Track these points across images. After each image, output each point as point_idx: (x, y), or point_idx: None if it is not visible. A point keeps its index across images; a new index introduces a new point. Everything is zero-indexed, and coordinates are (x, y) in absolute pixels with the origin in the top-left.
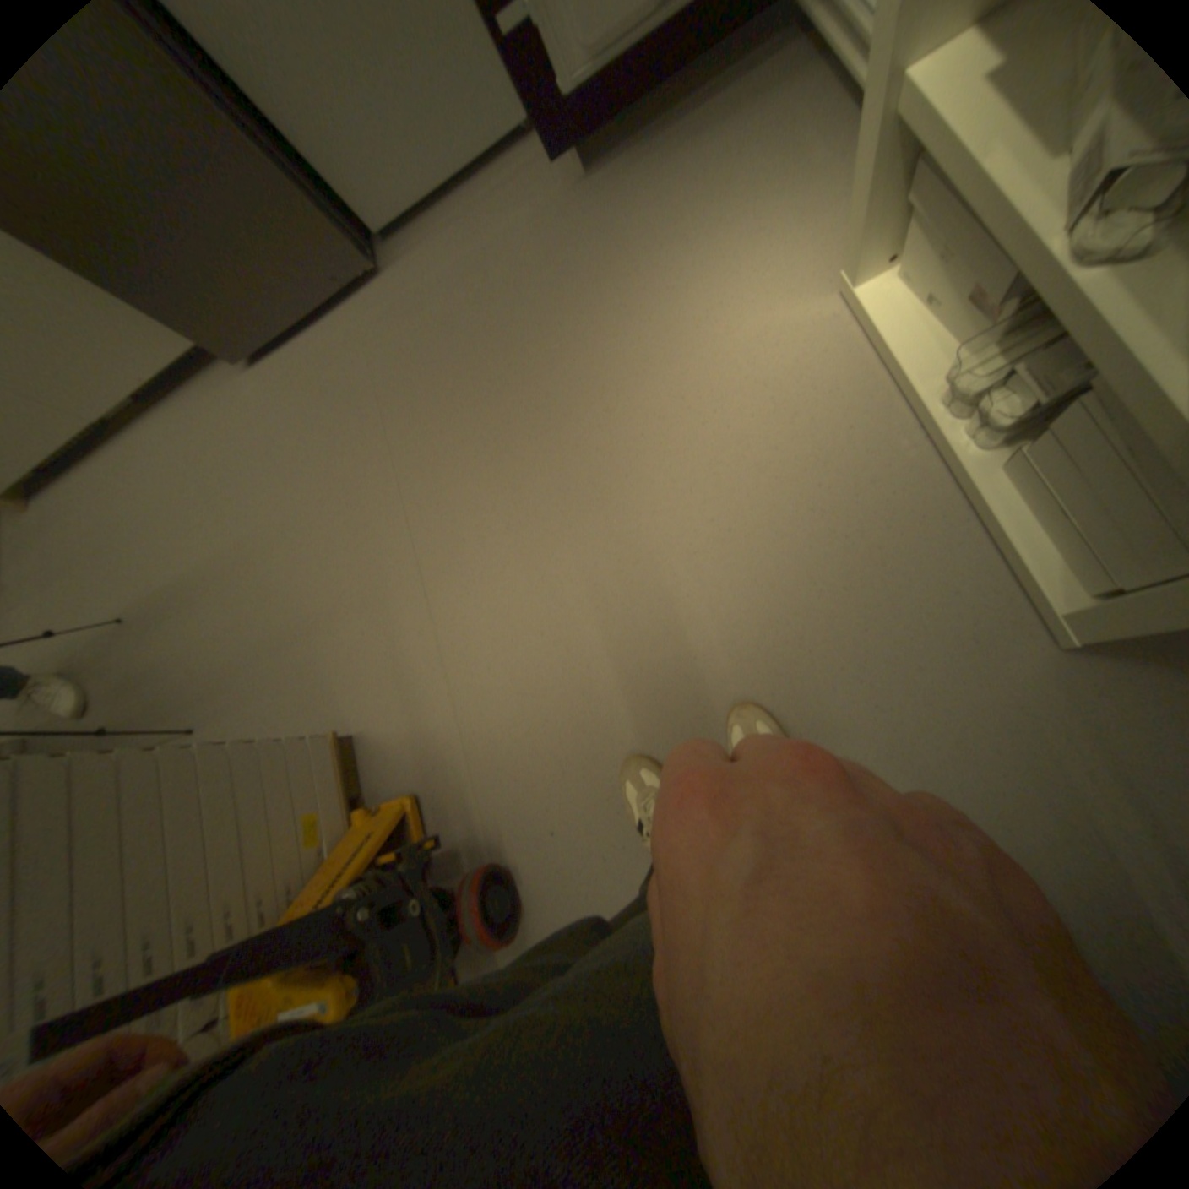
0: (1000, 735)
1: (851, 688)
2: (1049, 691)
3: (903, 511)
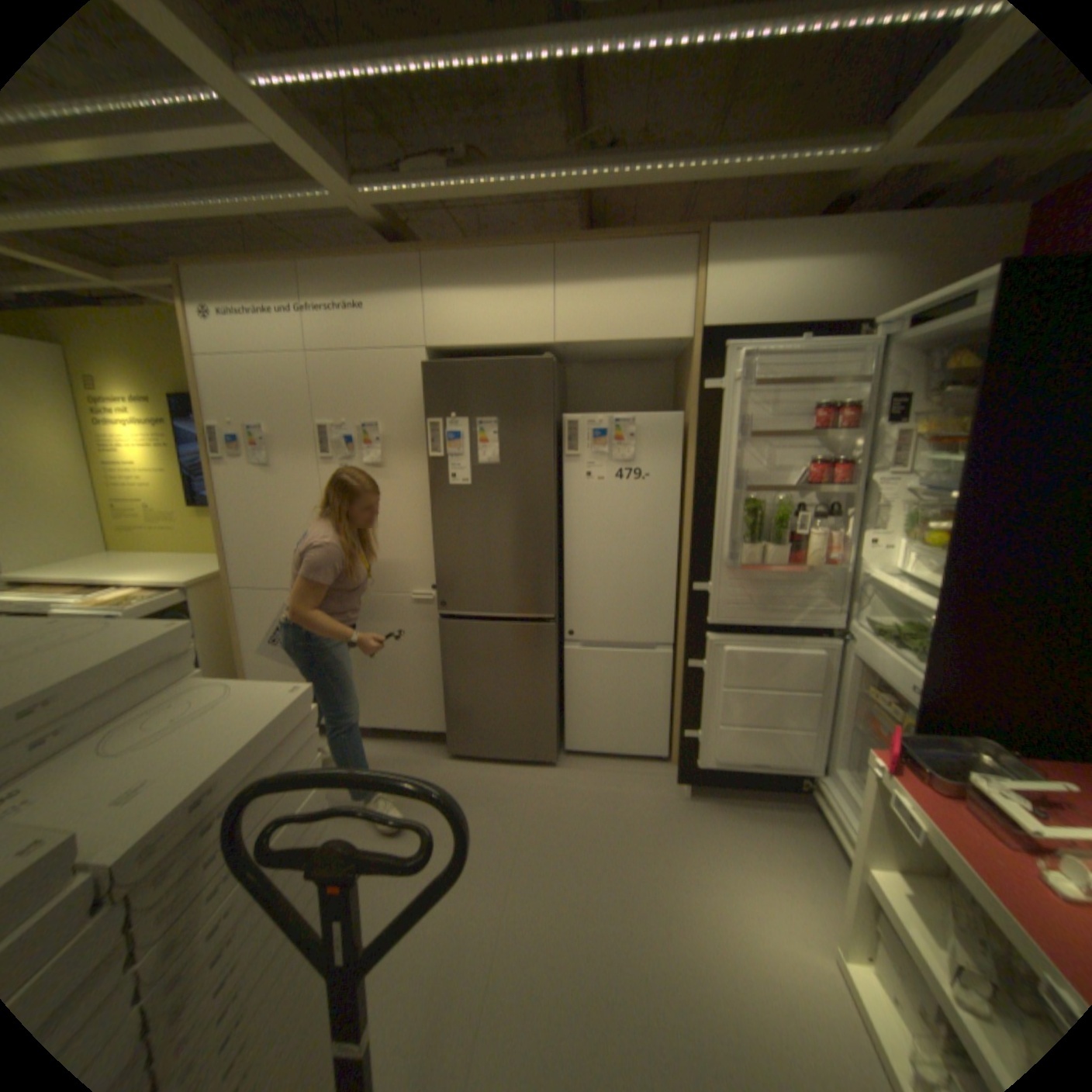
0: None
1: None
2: None
3: None
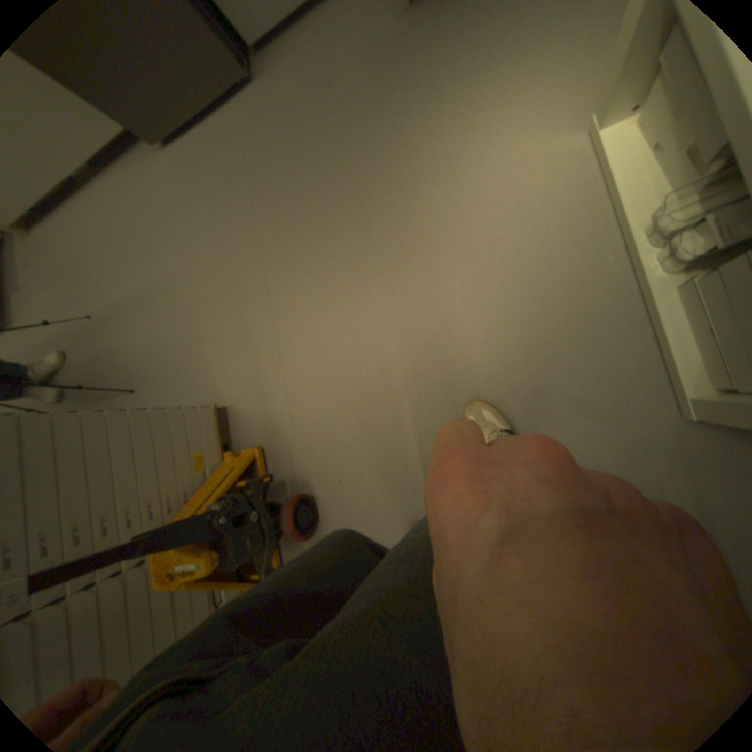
0: (627, 466)
1: (537, 422)
2: (666, 443)
3: (598, 309)
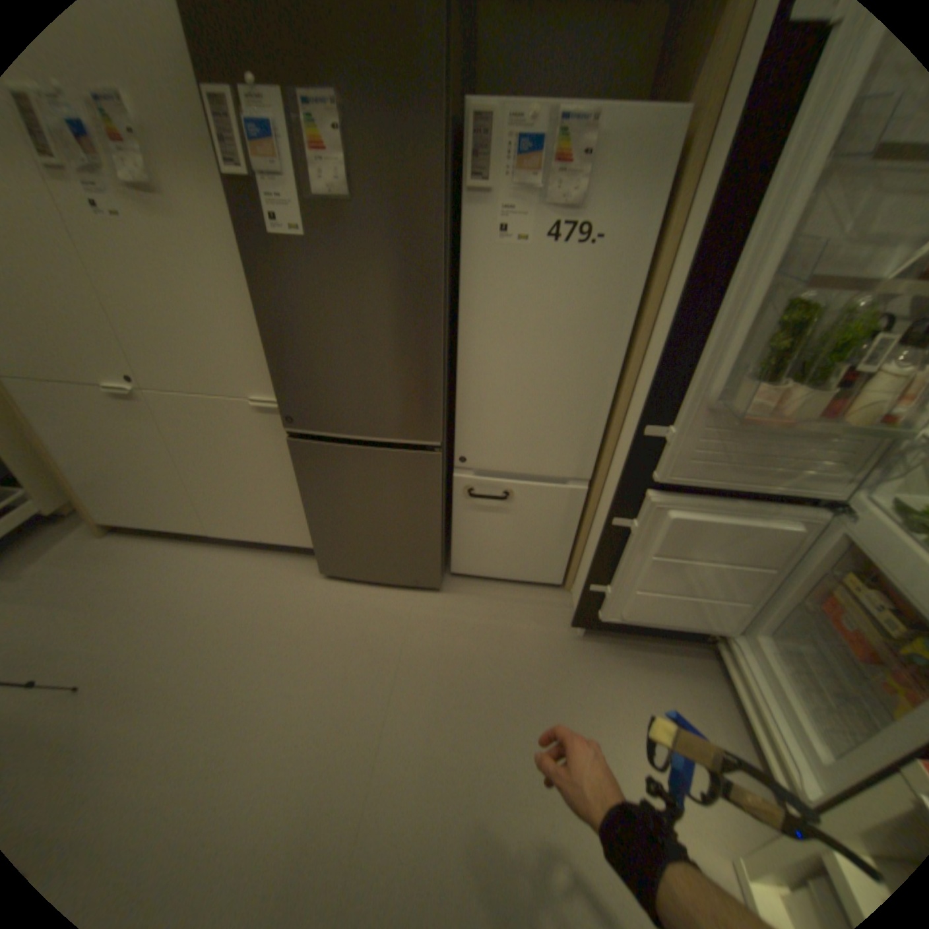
0: None
1: None
2: None
3: None
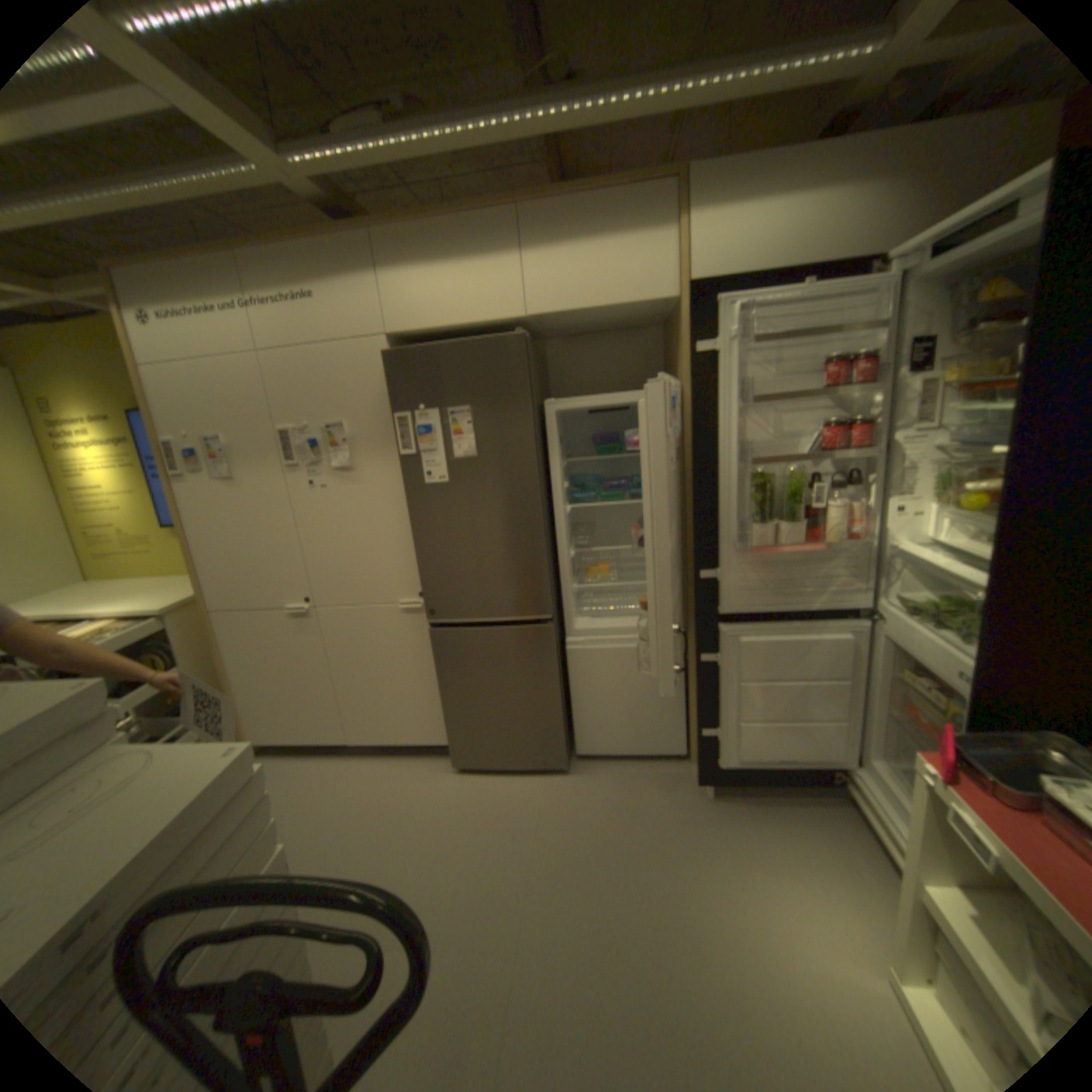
0: None
1: None
2: None
3: None
